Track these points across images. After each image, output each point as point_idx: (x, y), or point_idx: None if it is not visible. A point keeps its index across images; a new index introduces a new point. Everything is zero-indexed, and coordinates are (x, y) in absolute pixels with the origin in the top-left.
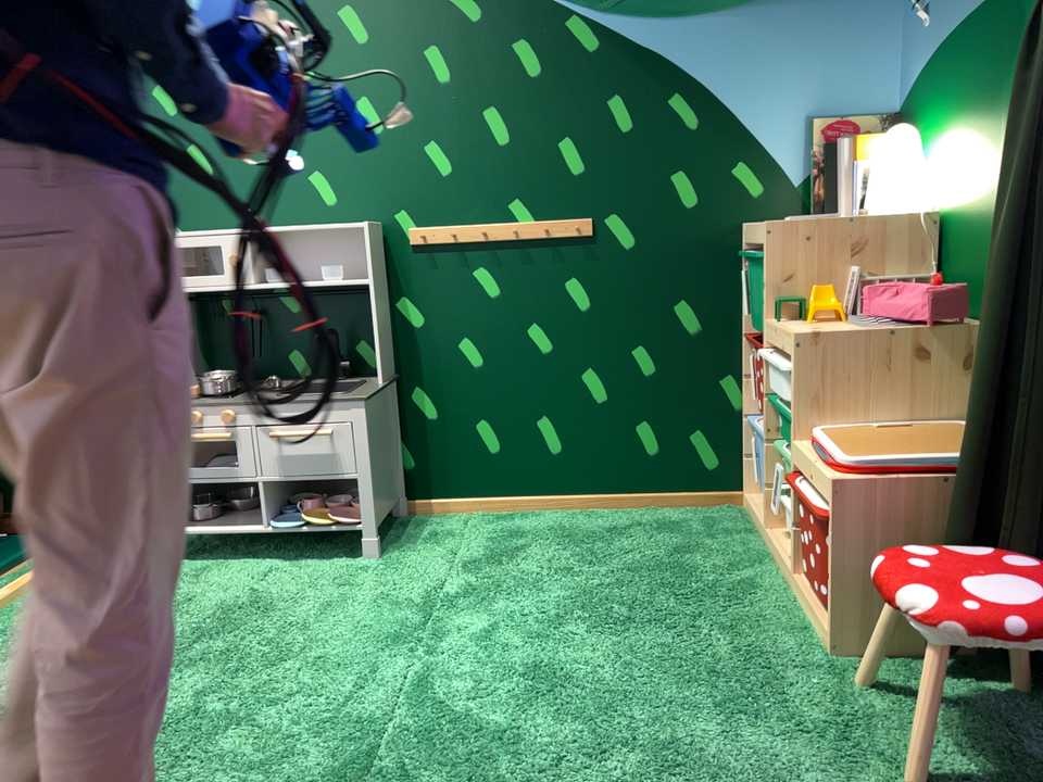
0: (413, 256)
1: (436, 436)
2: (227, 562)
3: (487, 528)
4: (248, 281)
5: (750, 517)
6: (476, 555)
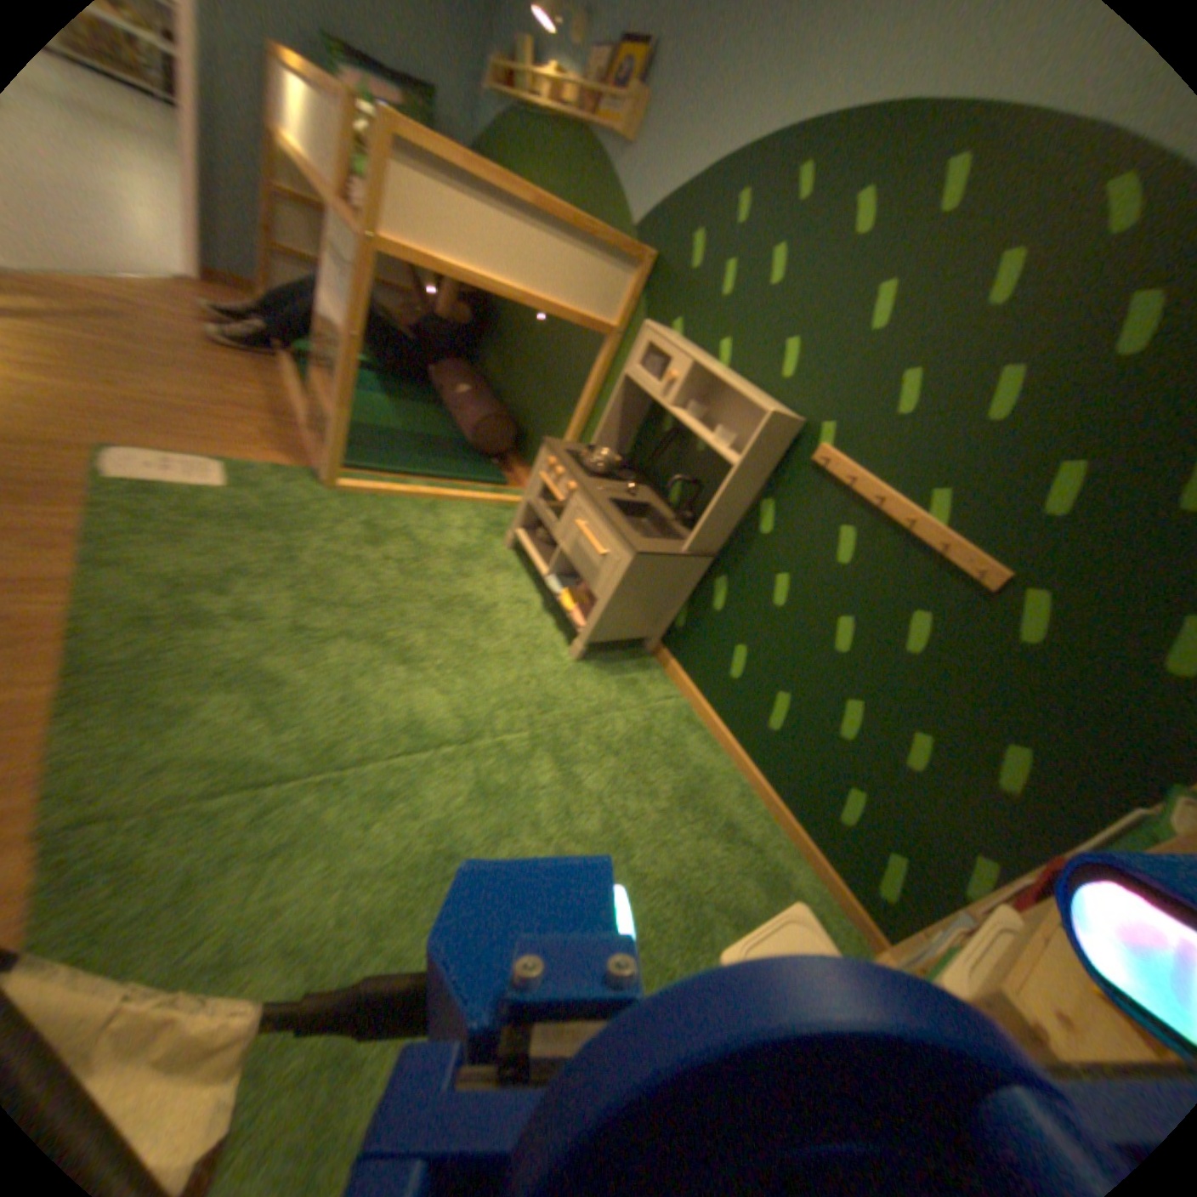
0: (808, 472)
1: (710, 623)
2: (528, 575)
3: (672, 717)
4: (670, 401)
5: None
6: (624, 727)
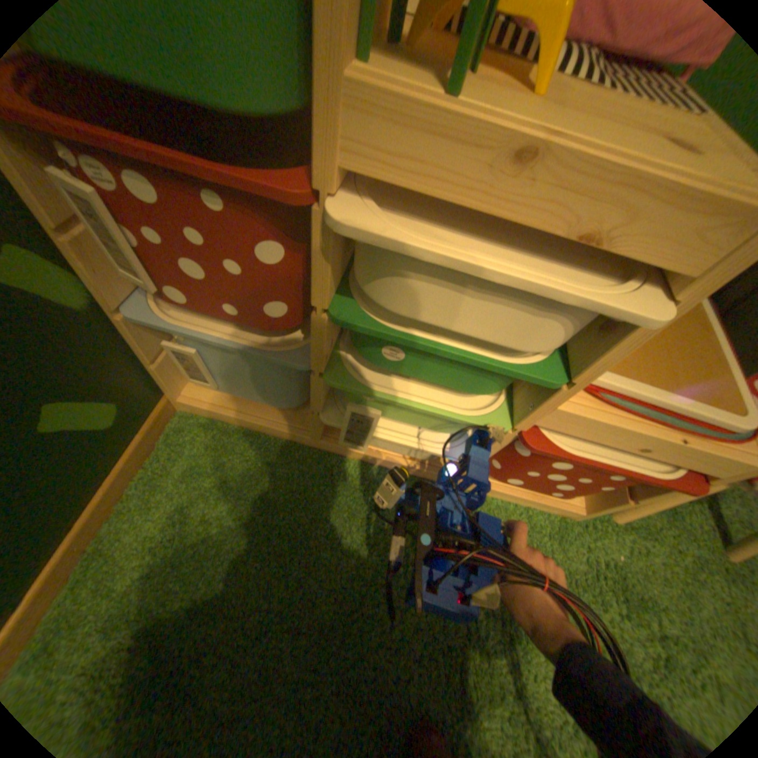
0: None
1: None
2: None
3: None
4: None
5: (234, 423)
6: None
